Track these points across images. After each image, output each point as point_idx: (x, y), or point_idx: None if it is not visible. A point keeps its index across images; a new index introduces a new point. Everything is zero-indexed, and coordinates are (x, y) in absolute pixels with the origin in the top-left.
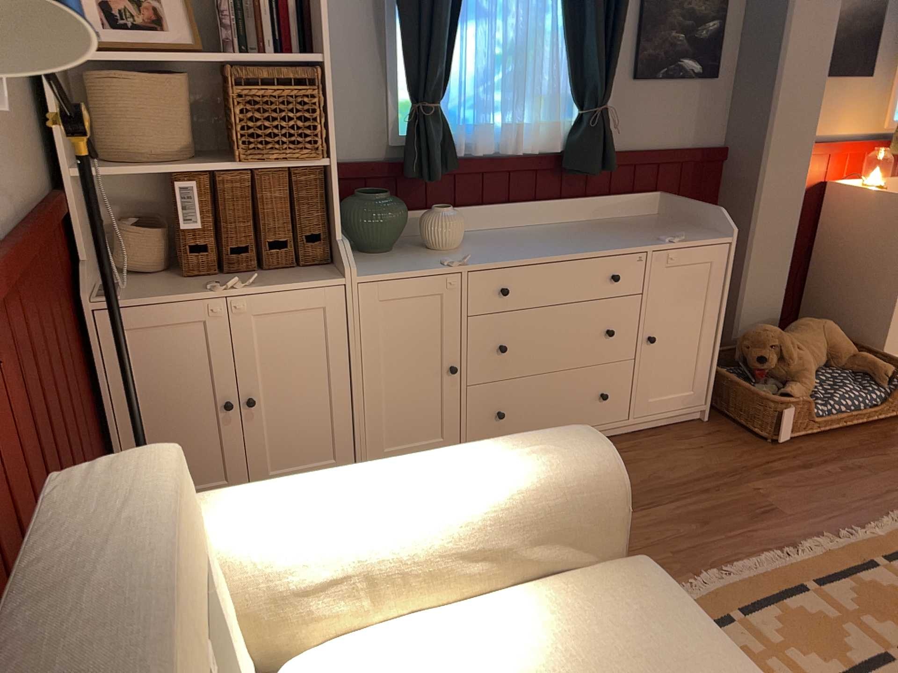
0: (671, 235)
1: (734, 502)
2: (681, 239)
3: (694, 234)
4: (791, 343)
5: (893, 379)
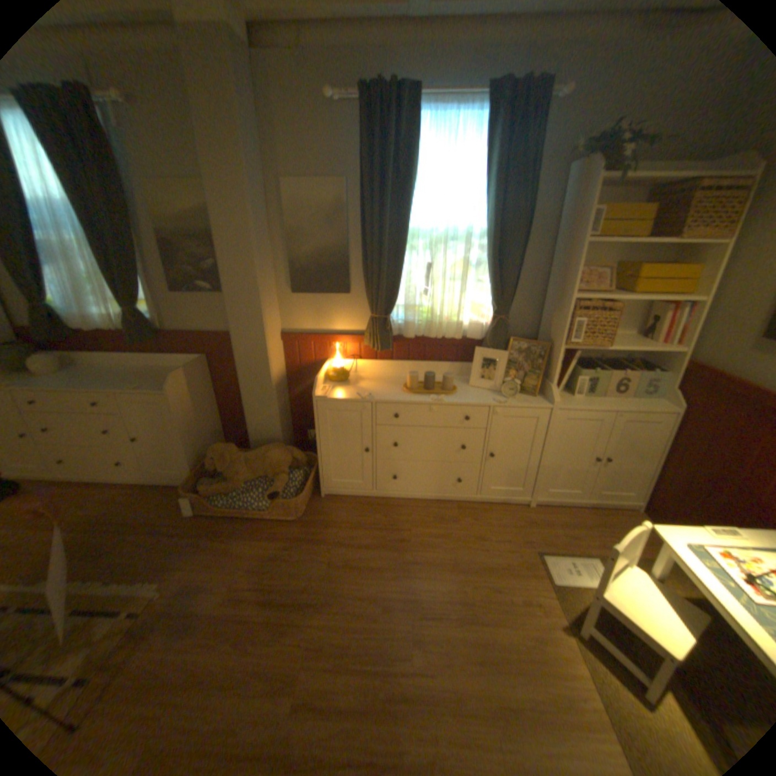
0: (141, 385)
1: (98, 545)
2: (139, 389)
3: (160, 386)
4: (230, 459)
5: (271, 498)
